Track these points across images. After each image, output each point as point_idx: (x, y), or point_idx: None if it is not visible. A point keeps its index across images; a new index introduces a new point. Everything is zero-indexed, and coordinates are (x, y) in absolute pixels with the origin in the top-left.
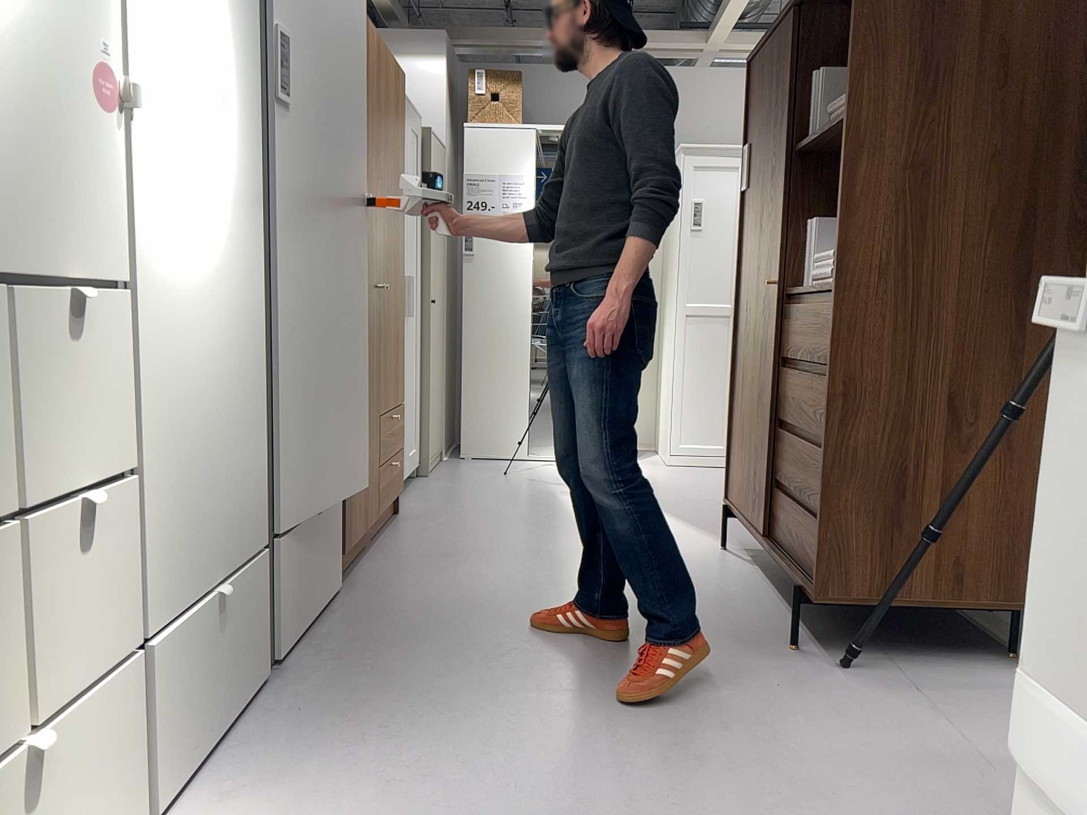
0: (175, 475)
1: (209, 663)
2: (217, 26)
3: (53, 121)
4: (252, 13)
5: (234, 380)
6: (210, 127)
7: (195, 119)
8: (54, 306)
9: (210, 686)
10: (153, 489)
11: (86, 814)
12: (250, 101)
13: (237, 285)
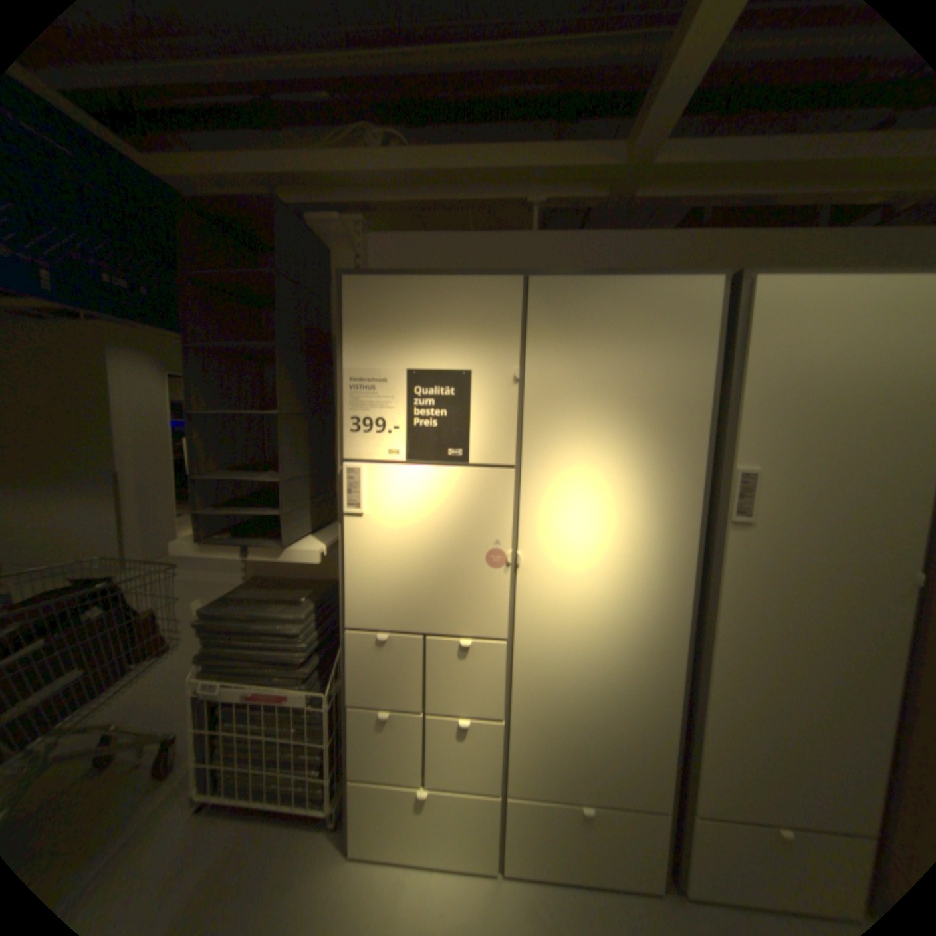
0: (550, 735)
1: (575, 842)
2: (634, 498)
3: (464, 578)
4: (707, 469)
5: (633, 702)
6: (616, 558)
7: (595, 557)
8: (456, 647)
9: (574, 854)
10: (526, 735)
11: (458, 840)
12: (685, 531)
13: (646, 647)
